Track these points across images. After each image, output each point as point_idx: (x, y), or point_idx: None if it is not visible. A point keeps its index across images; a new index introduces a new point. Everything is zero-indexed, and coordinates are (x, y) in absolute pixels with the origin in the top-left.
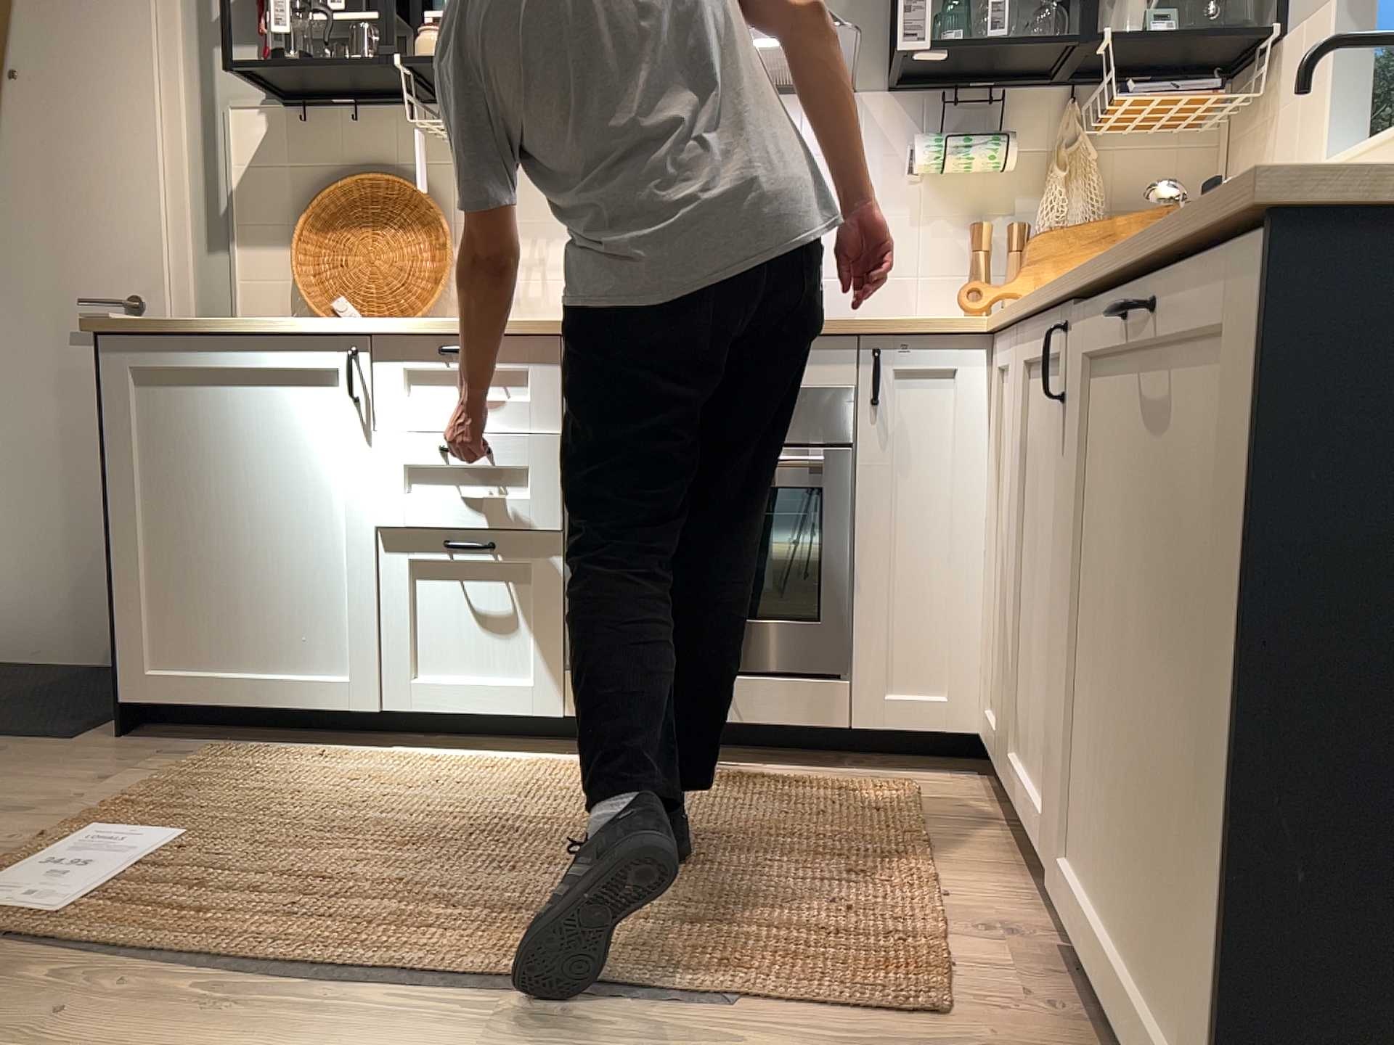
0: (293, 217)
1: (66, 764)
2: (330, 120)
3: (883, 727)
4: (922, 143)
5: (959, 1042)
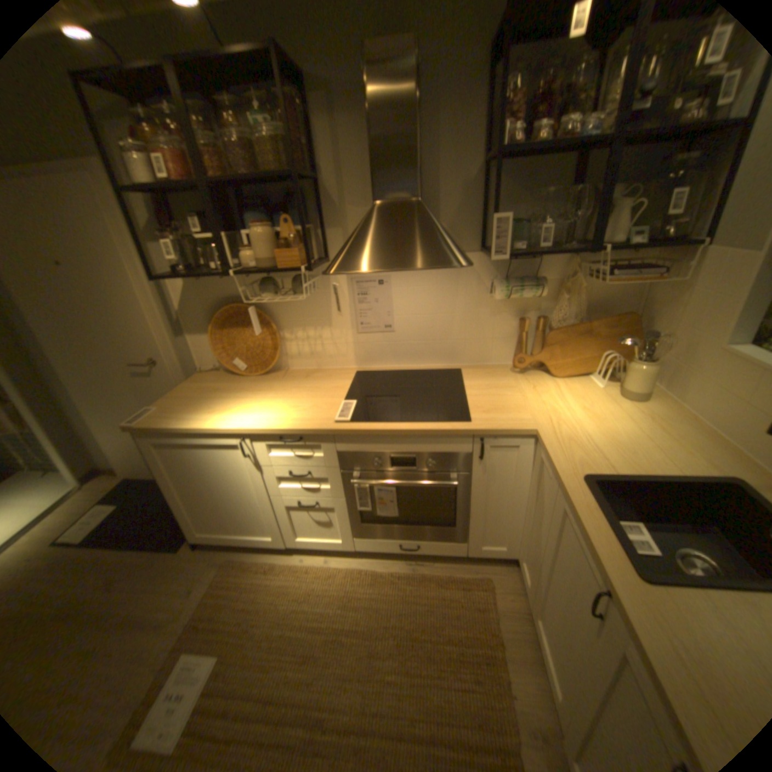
0: (206, 321)
1: (174, 577)
2: (210, 276)
3: (478, 556)
4: (499, 287)
5: None
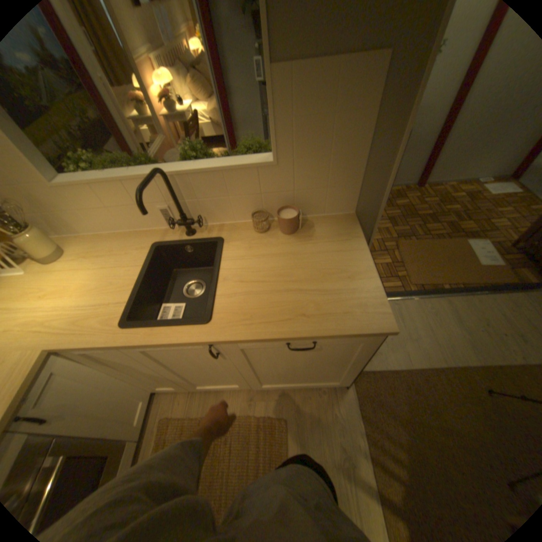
0: None
1: None
2: None
3: (137, 430)
4: None
5: (290, 422)
